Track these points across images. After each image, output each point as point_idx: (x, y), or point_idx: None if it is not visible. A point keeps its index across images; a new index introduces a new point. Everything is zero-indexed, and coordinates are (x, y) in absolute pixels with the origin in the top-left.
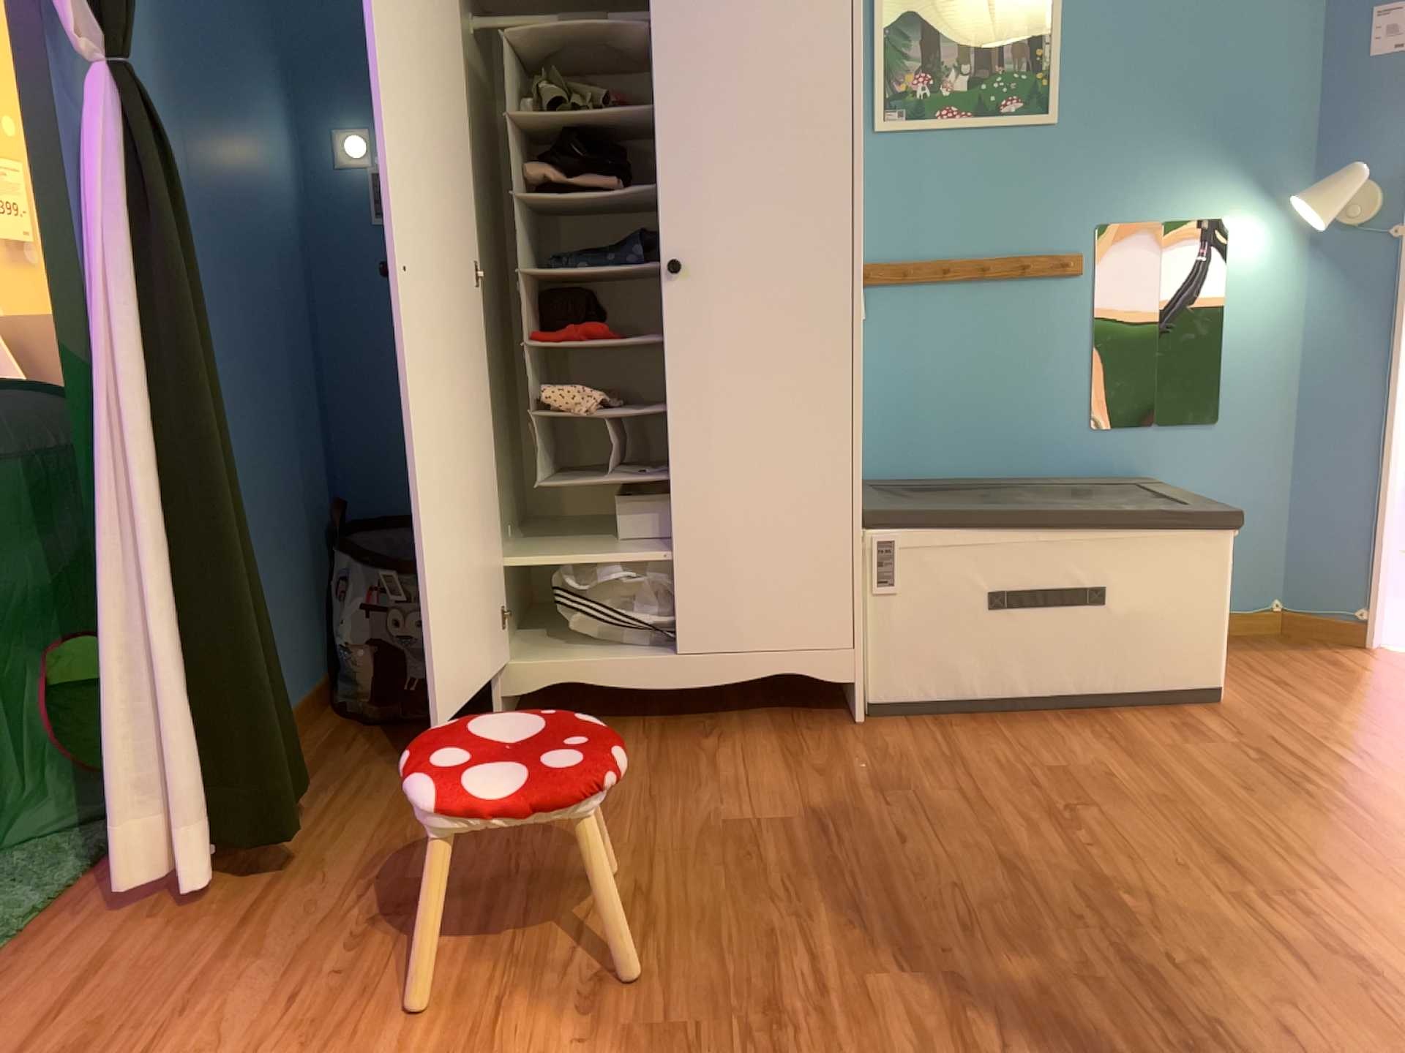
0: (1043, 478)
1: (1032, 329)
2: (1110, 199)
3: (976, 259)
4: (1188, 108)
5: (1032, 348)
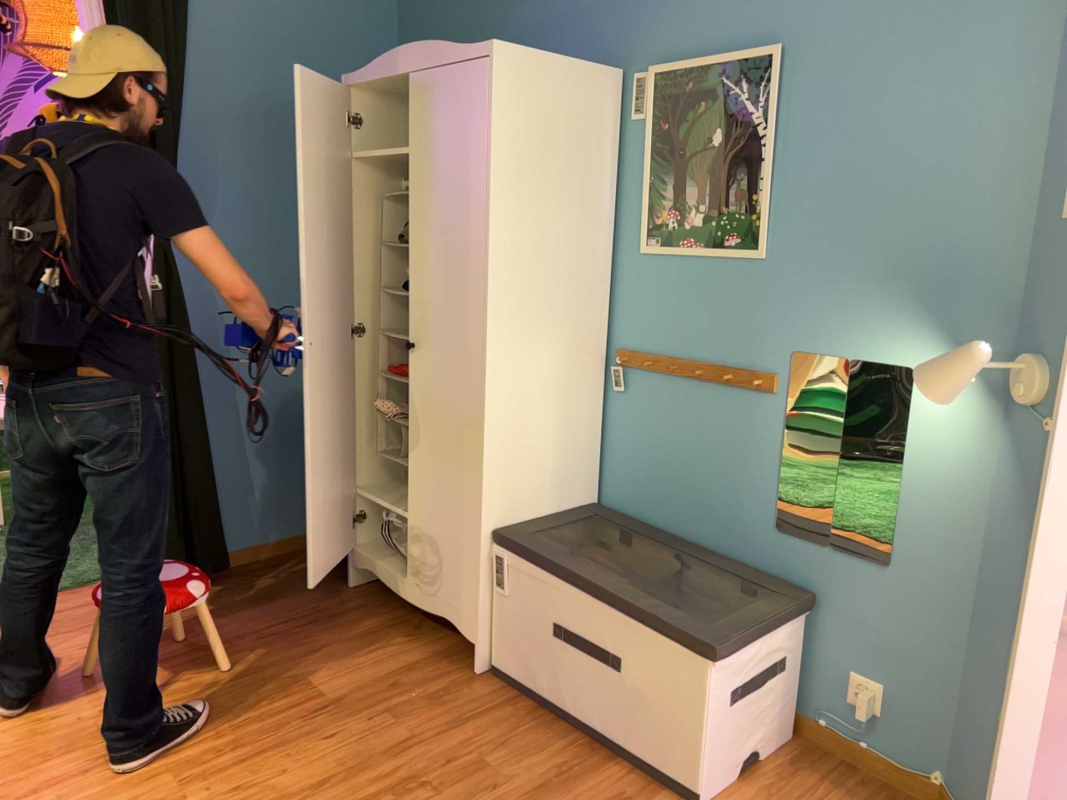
0: (735, 558)
1: (737, 428)
2: (804, 330)
3: (700, 361)
4: (881, 255)
5: (735, 445)
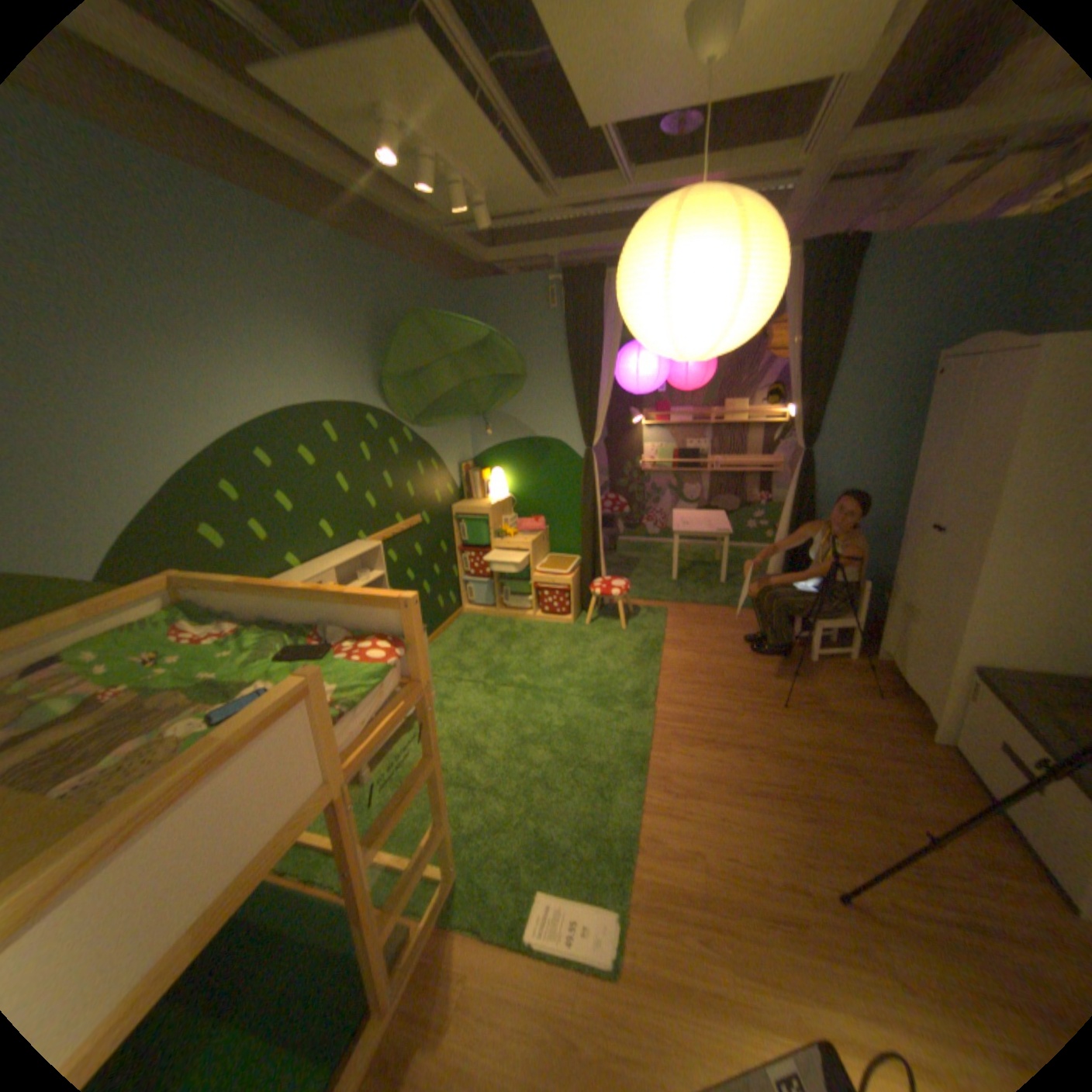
0: None
1: None
2: None
3: None
4: None
5: None
